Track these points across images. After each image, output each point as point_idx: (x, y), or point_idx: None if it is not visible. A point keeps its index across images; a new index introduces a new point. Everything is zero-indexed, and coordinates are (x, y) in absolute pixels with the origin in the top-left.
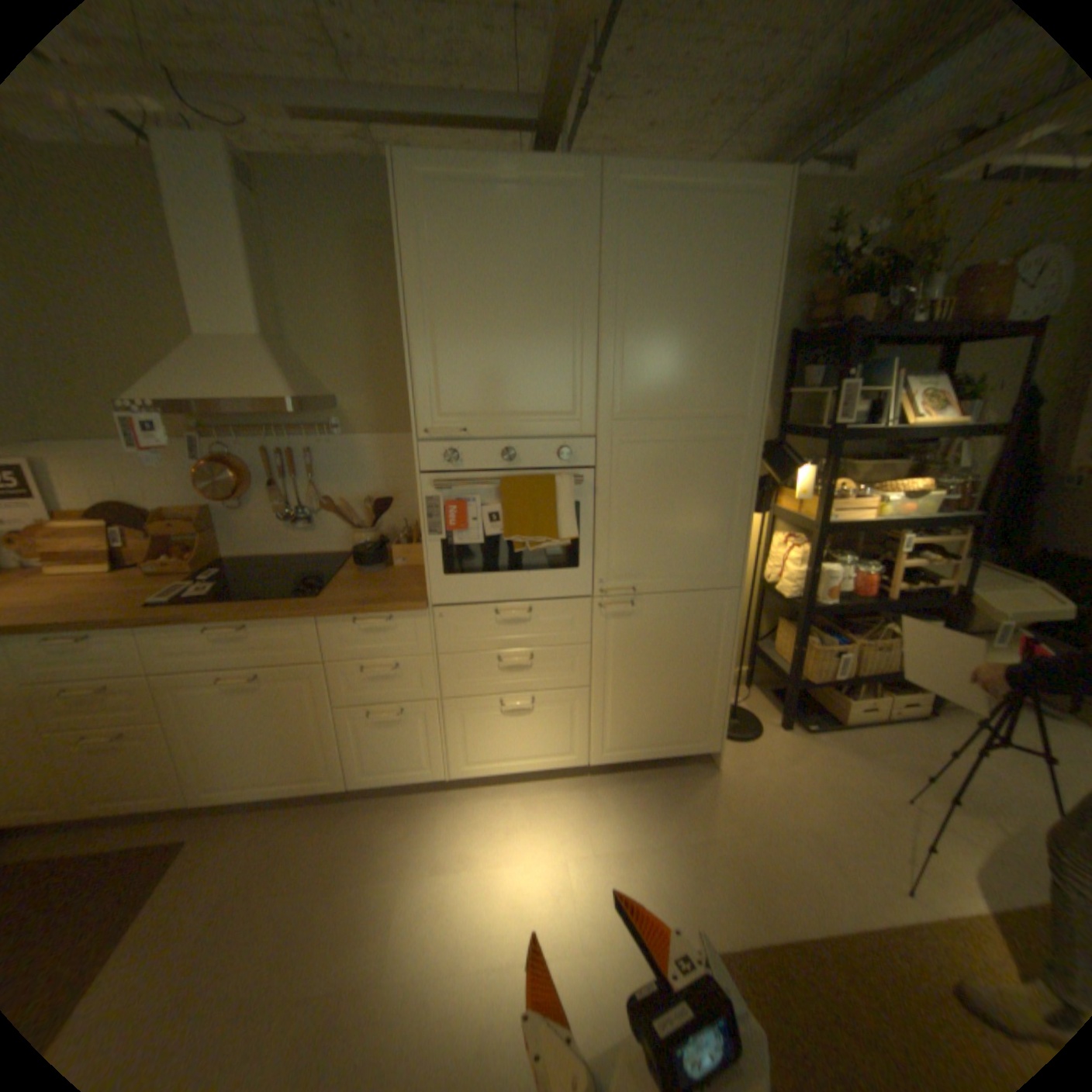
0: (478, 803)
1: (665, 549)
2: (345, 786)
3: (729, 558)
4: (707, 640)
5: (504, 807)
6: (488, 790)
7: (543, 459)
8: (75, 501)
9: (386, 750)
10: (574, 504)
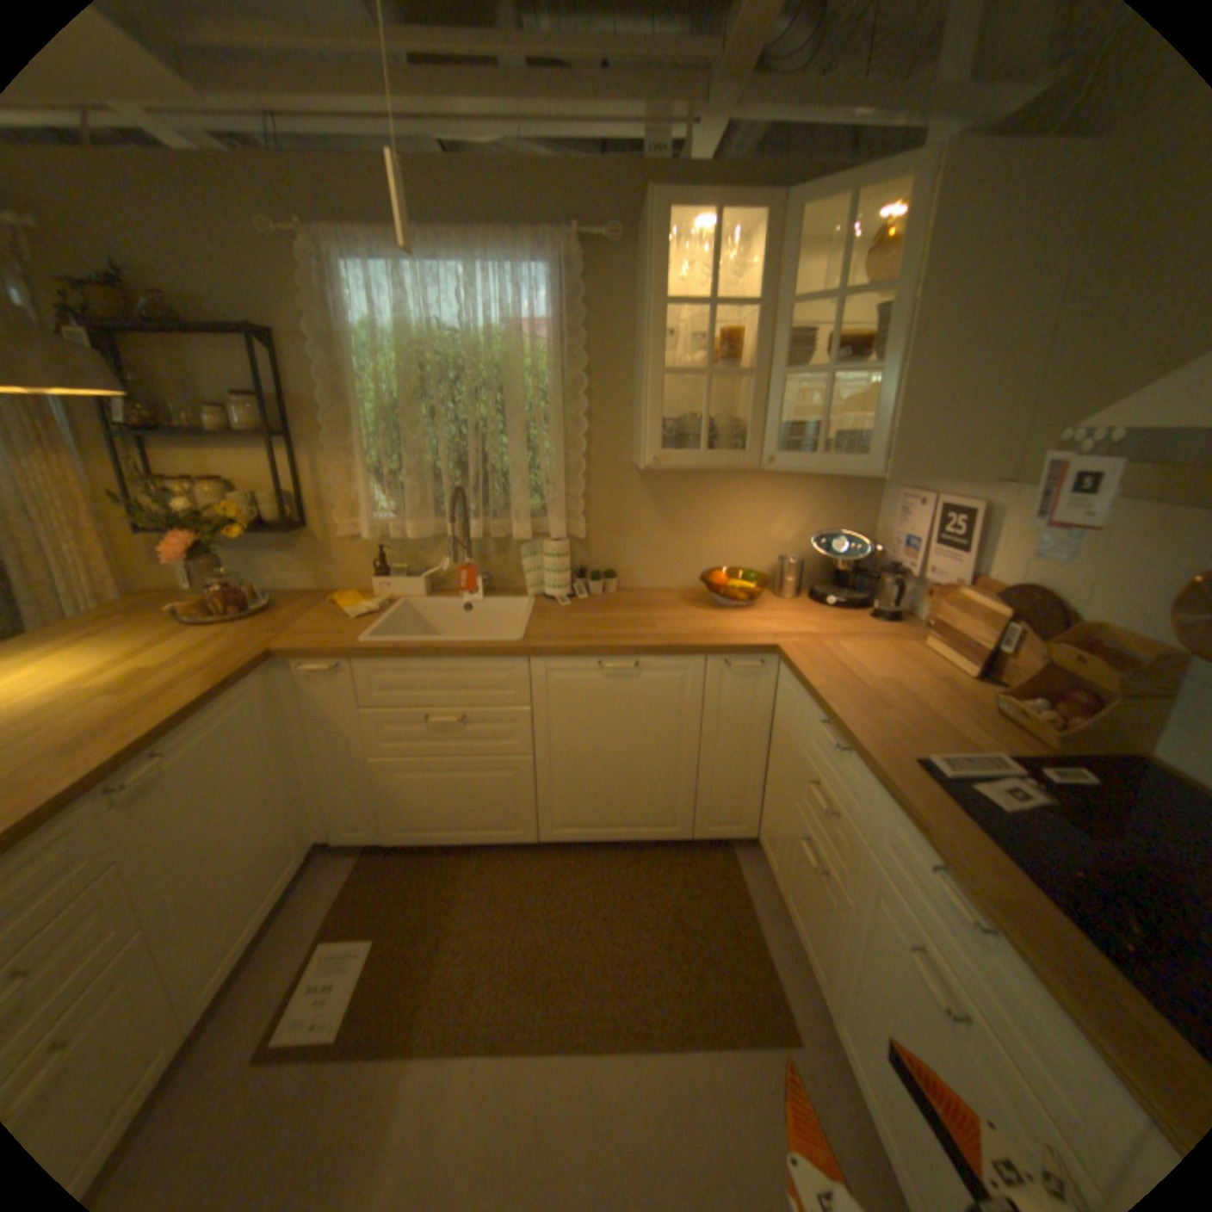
0: None
1: None
2: None
3: None
4: None
5: None
6: None
7: None
8: (1009, 570)
9: None
10: None
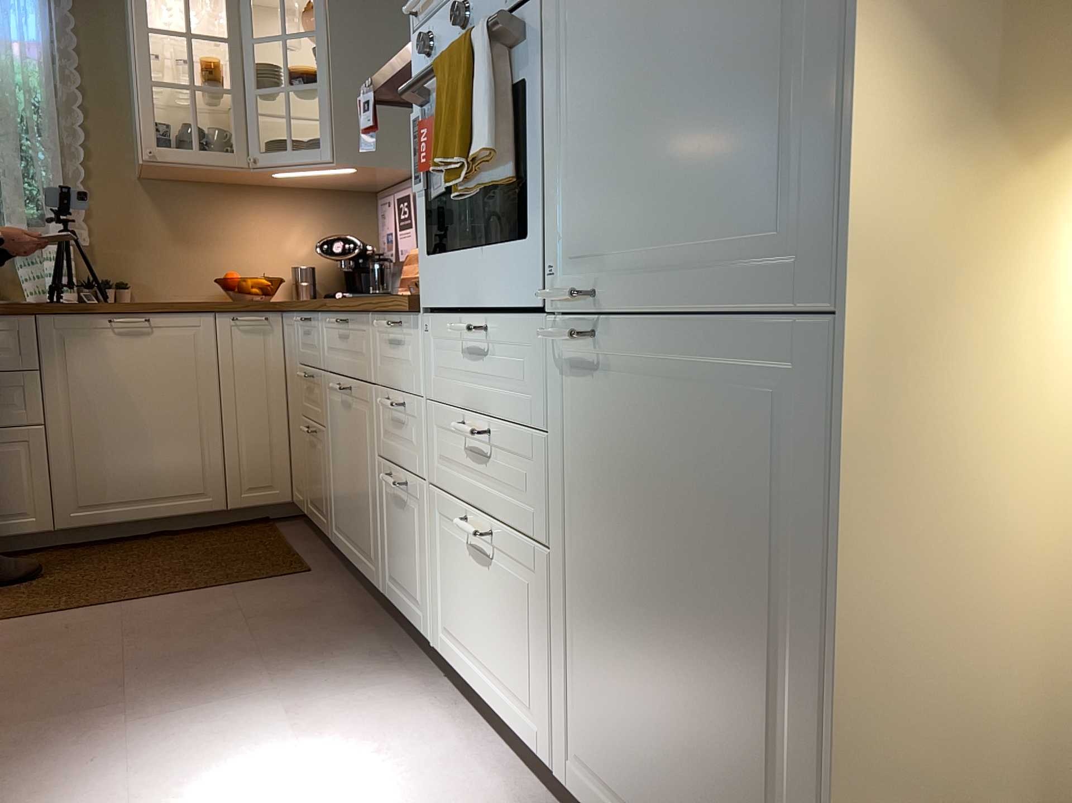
0: (440, 716)
1: (656, 172)
2: (382, 586)
3: (818, 186)
4: (769, 521)
5: (443, 744)
6: (474, 719)
7: (497, 1)
8: None
9: (400, 548)
10: (494, 75)
